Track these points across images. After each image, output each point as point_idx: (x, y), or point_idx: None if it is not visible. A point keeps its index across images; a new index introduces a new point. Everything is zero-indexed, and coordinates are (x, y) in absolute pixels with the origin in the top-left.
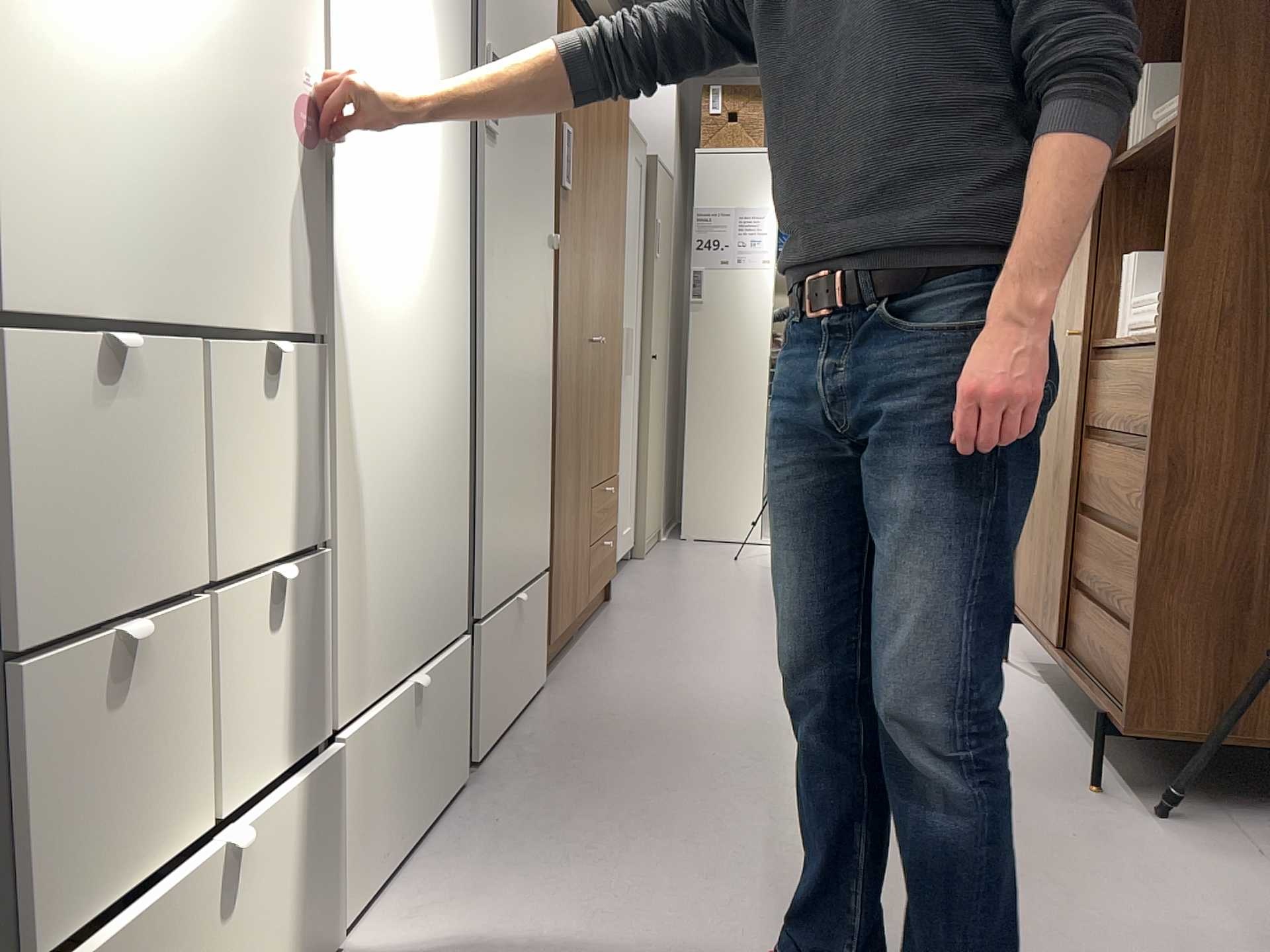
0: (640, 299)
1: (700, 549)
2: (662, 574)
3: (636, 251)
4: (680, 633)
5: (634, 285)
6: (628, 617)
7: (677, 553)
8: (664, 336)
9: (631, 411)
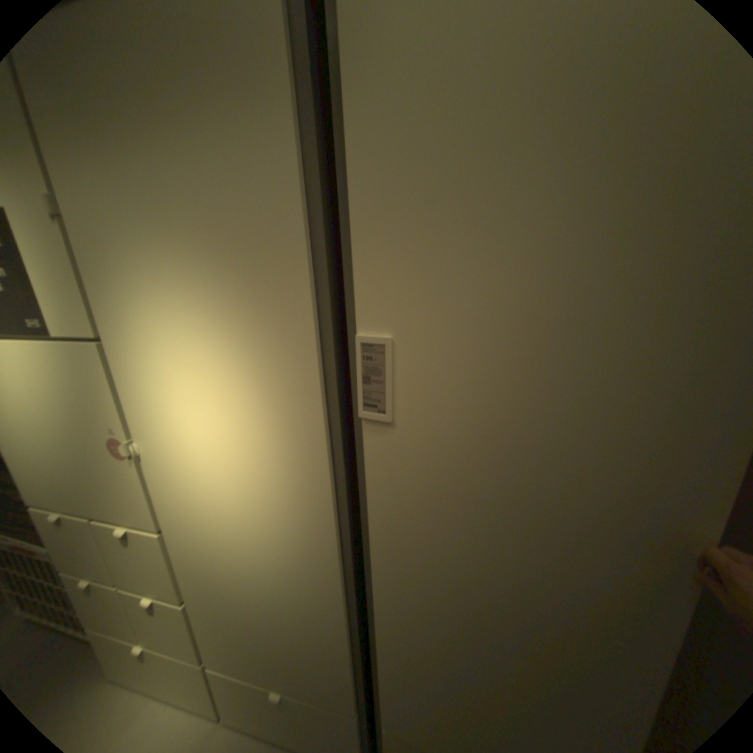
0: None
1: None
2: None
3: None
4: None
5: None
6: None
7: None
8: None
9: None
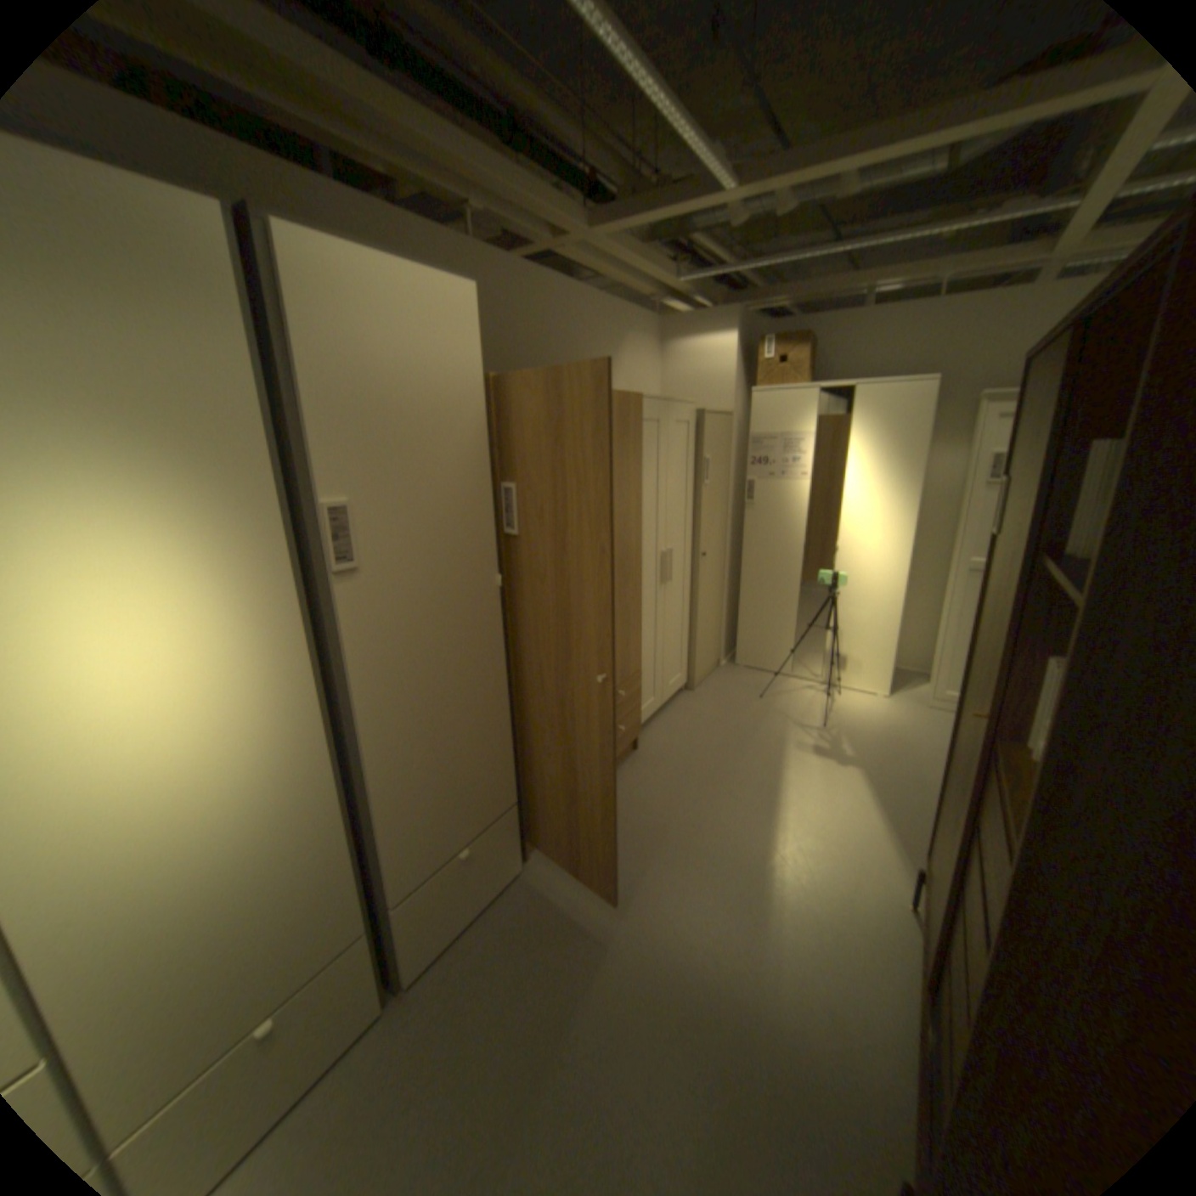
0: (690, 519)
1: (742, 680)
2: (696, 712)
3: (682, 488)
4: (662, 803)
5: (679, 514)
6: (639, 773)
7: (722, 682)
8: (719, 533)
9: (679, 600)
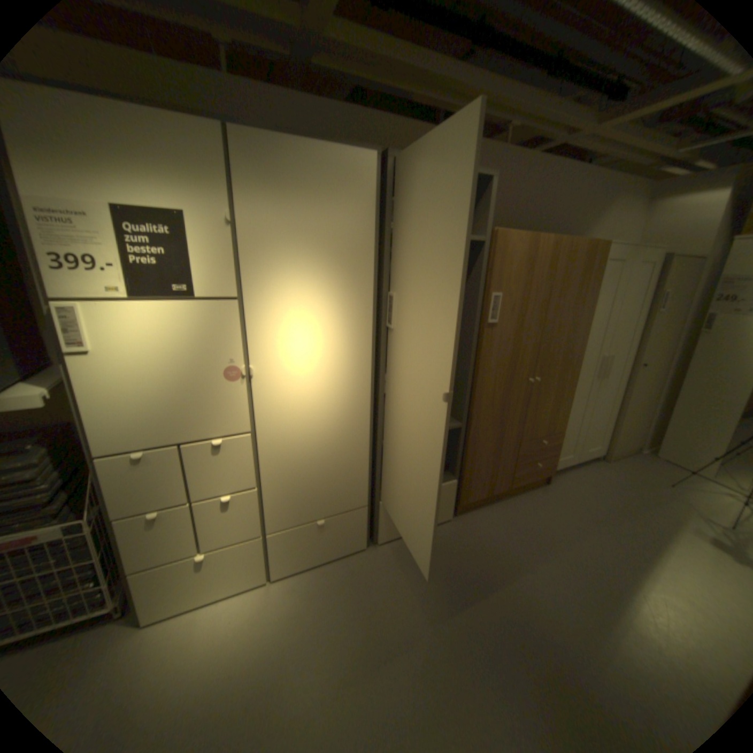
0: (639, 336)
1: (661, 469)
2: (608, 478)
3: (637, 312)
4: (557, 523)
5: (629, 331)
6: (546, 500)
7: (640, 466)
8: (668, 352)
9: (614, 394)
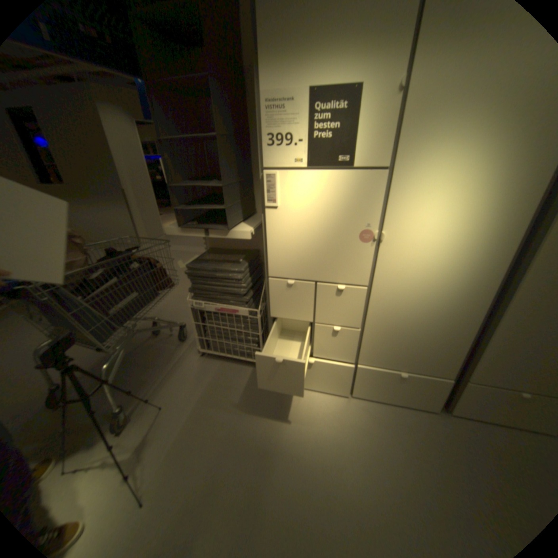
0: None
1: None
2: None
3: None
4: None
5: None
6: None
7: None
8: None
9: None
